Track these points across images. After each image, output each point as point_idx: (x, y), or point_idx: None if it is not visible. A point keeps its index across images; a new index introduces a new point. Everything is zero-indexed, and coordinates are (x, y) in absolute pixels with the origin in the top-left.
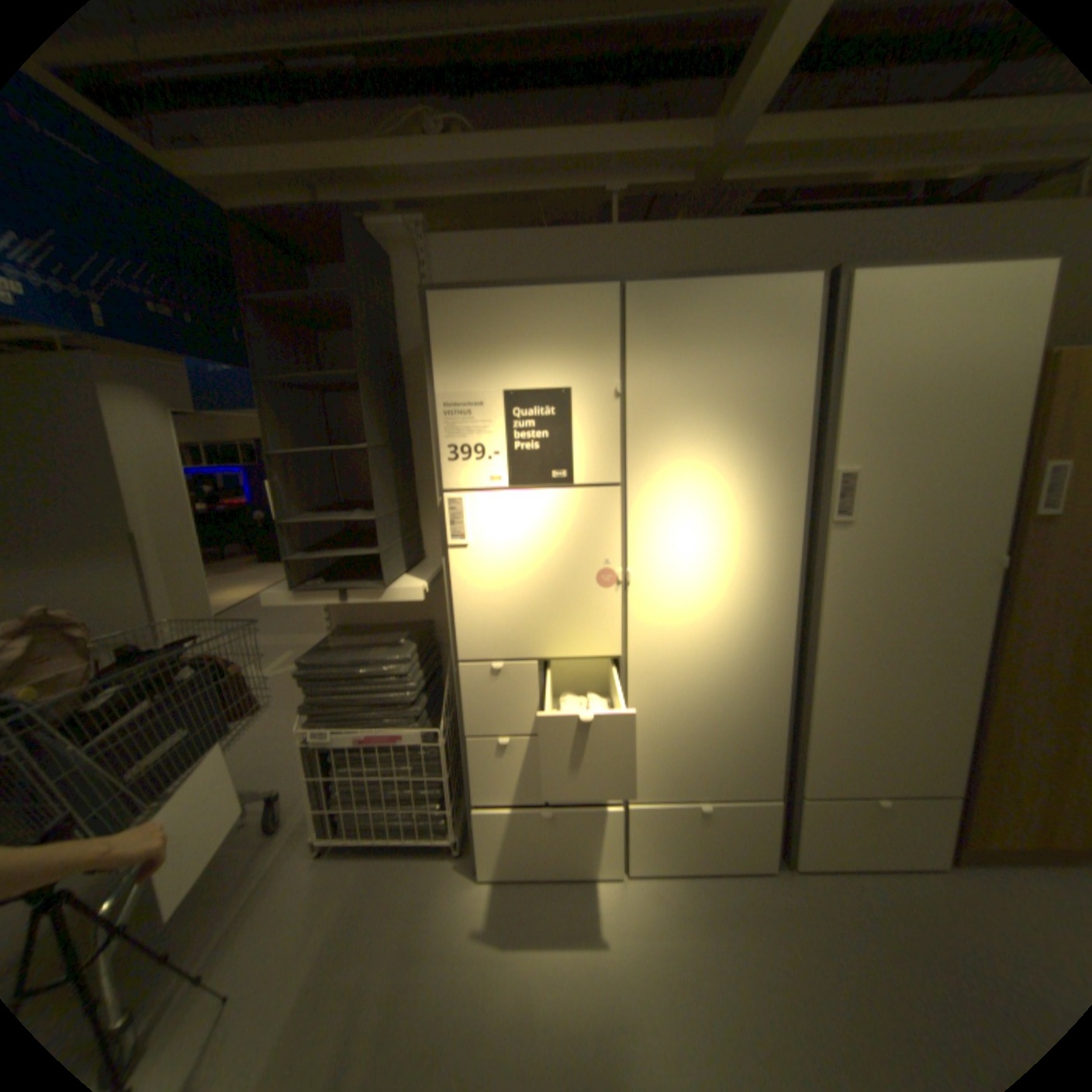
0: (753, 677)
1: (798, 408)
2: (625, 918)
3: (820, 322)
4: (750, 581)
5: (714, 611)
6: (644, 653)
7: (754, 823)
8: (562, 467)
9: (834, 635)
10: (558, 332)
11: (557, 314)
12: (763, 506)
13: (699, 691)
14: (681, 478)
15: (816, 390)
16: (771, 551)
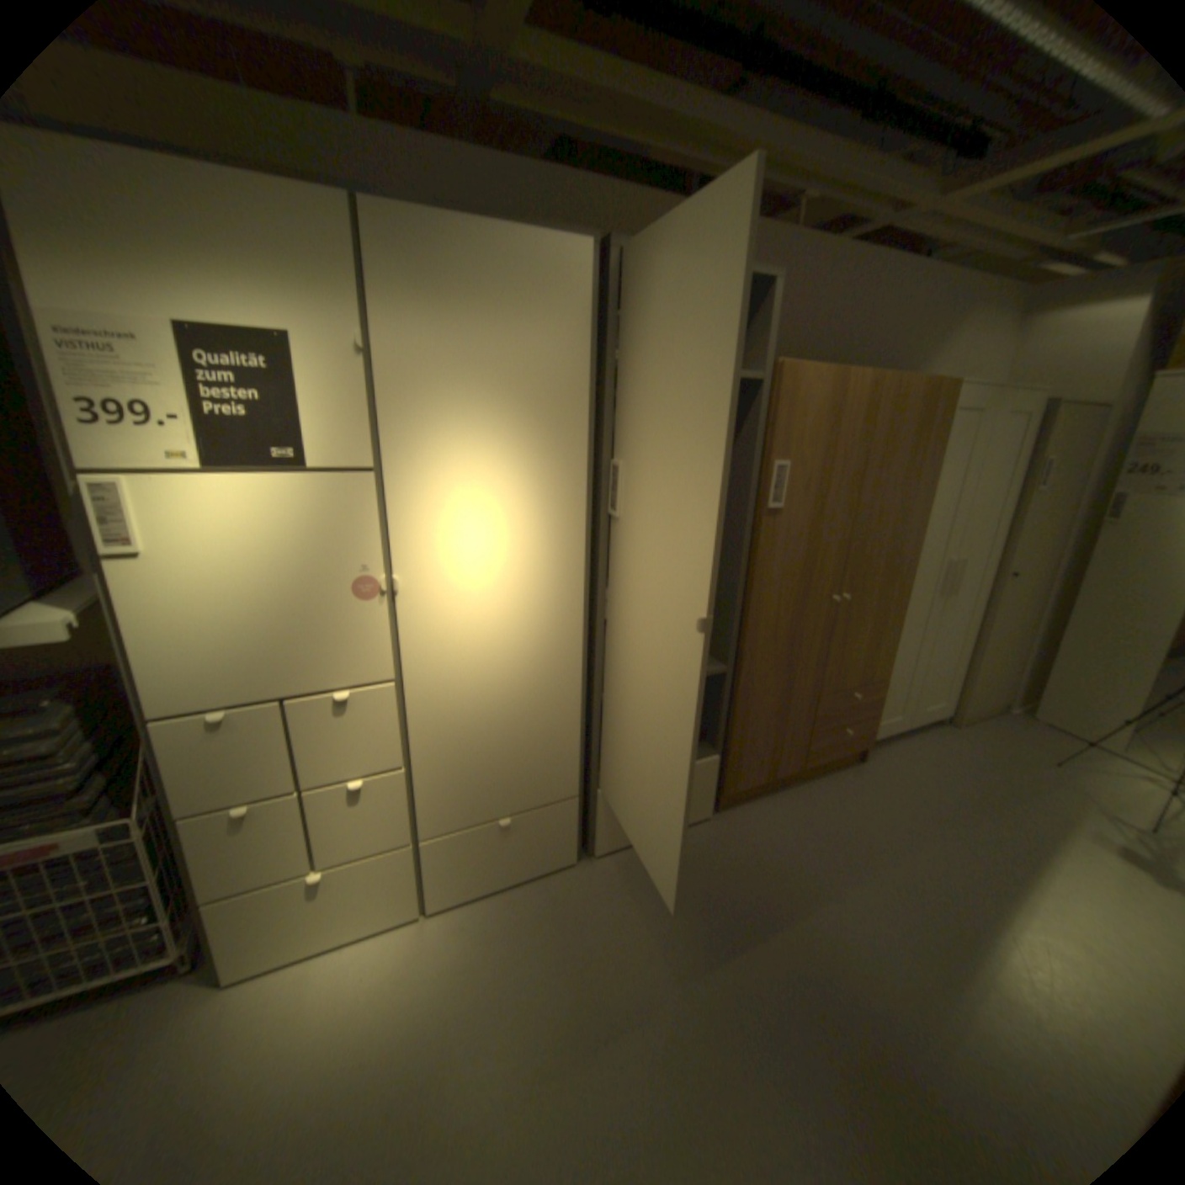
0: (544, 680)
1: (575, 391)
2: (421, 963)
3: (593, 298)
4: (536, 580)
5: (499, 615)
6: (423, 672)
7: (552, 824)
8: (287, 442)
9: (617, 628)
10: (258, 244)
11: (253, 216)
12: (544, 498)
13: (489, 704)
14: (452, 464)
15: (593, 374)
16: (555, 547)
